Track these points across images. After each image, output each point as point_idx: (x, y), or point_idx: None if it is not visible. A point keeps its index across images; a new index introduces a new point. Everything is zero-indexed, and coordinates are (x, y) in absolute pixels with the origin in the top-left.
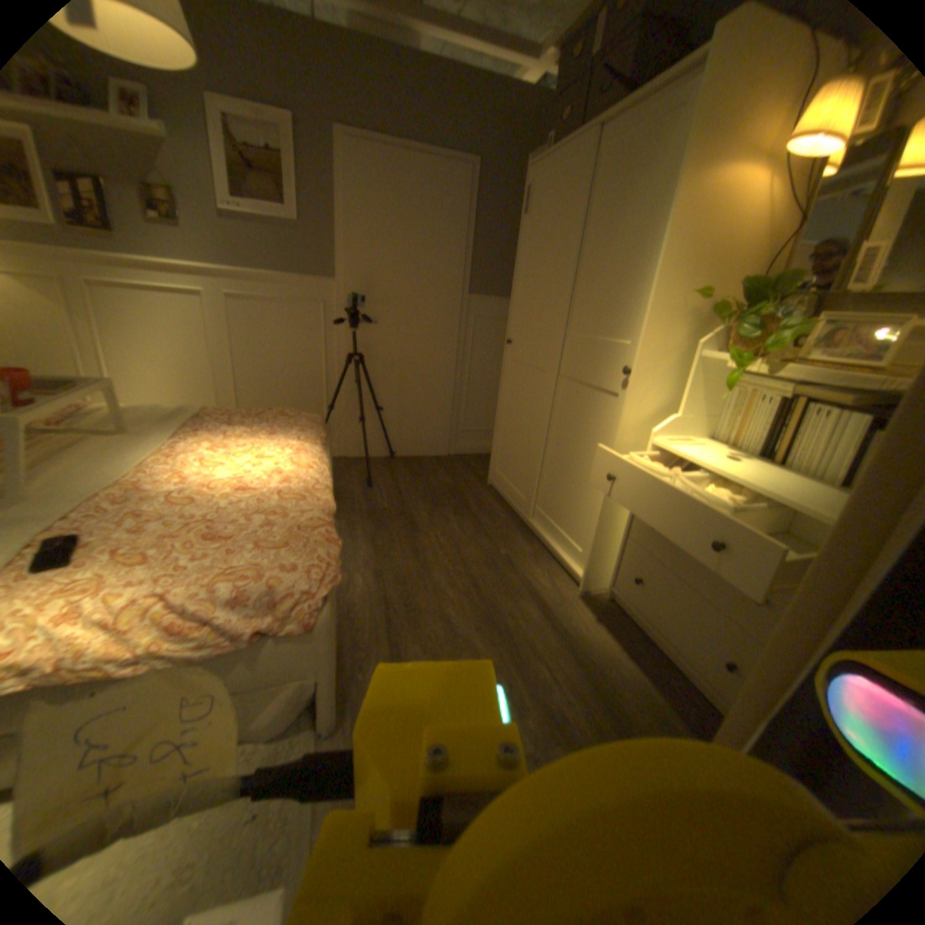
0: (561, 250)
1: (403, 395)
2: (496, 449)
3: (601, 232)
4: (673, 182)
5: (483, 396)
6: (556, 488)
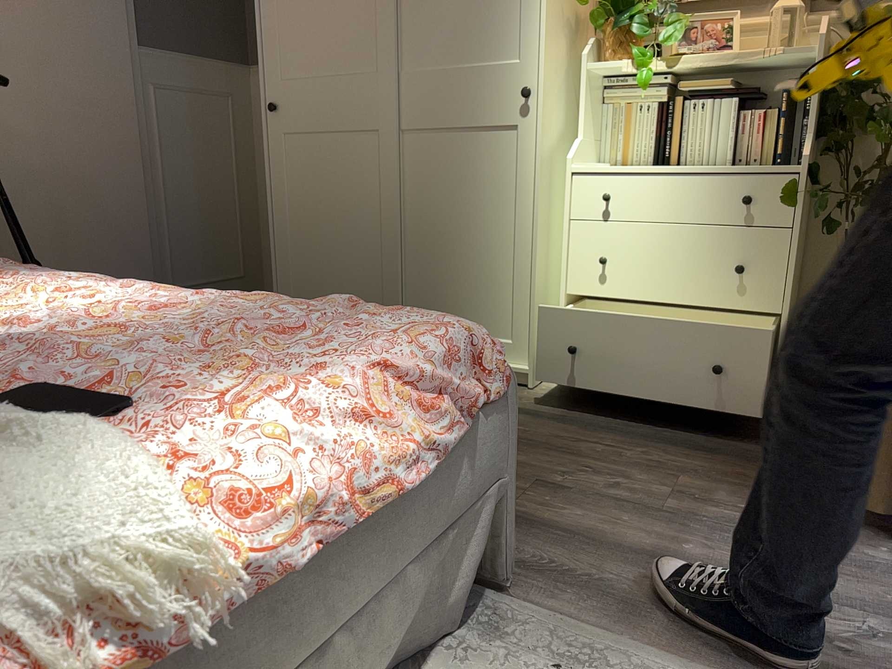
0: None
1: (66, 236)
2: (287, 282)
3: None
4: None
5: (195, 223)
6: (438, 284)
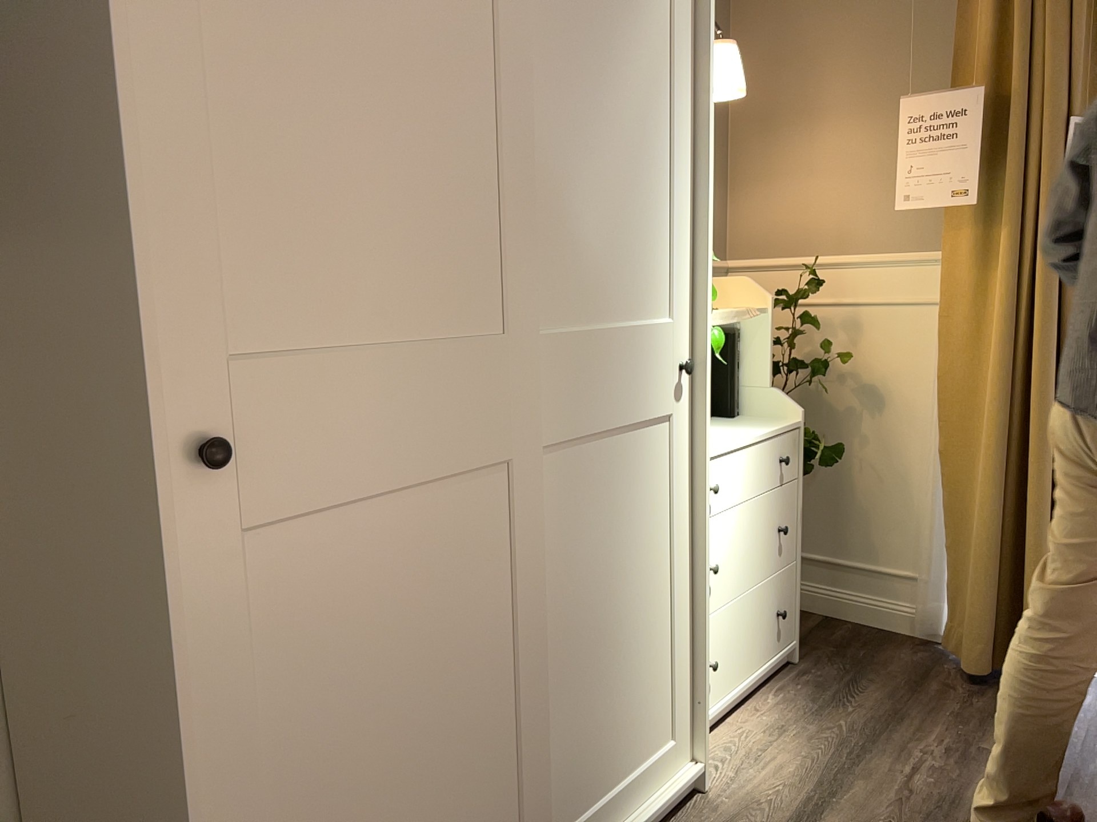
0: (468, 79)
1: None
2: None
3: (564, 79)
4: (681, 61)
5: None
6: (588, 722)
